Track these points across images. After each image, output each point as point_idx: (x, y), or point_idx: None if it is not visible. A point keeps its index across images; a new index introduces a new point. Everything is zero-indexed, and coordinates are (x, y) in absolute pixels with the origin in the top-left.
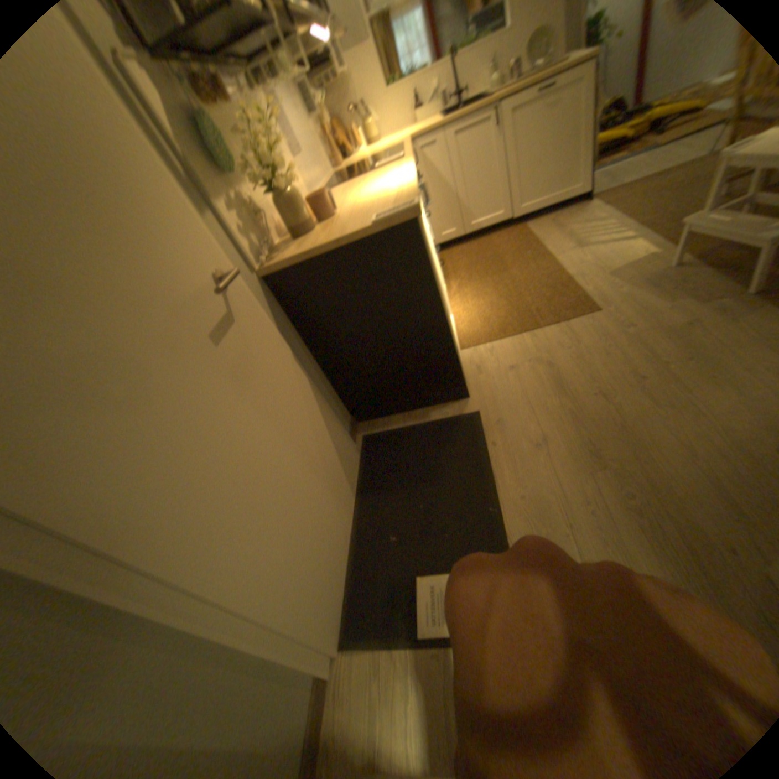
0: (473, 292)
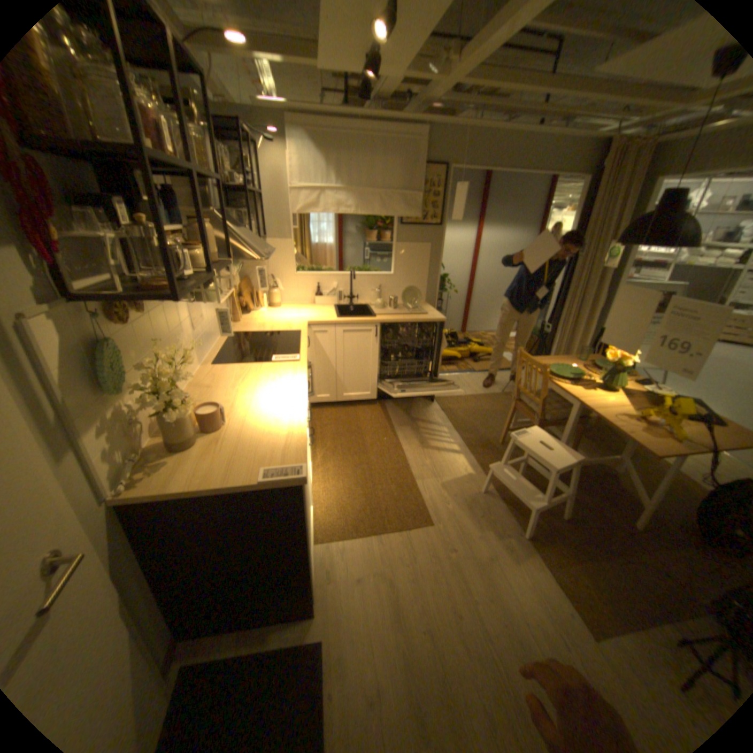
0: (334, 472)
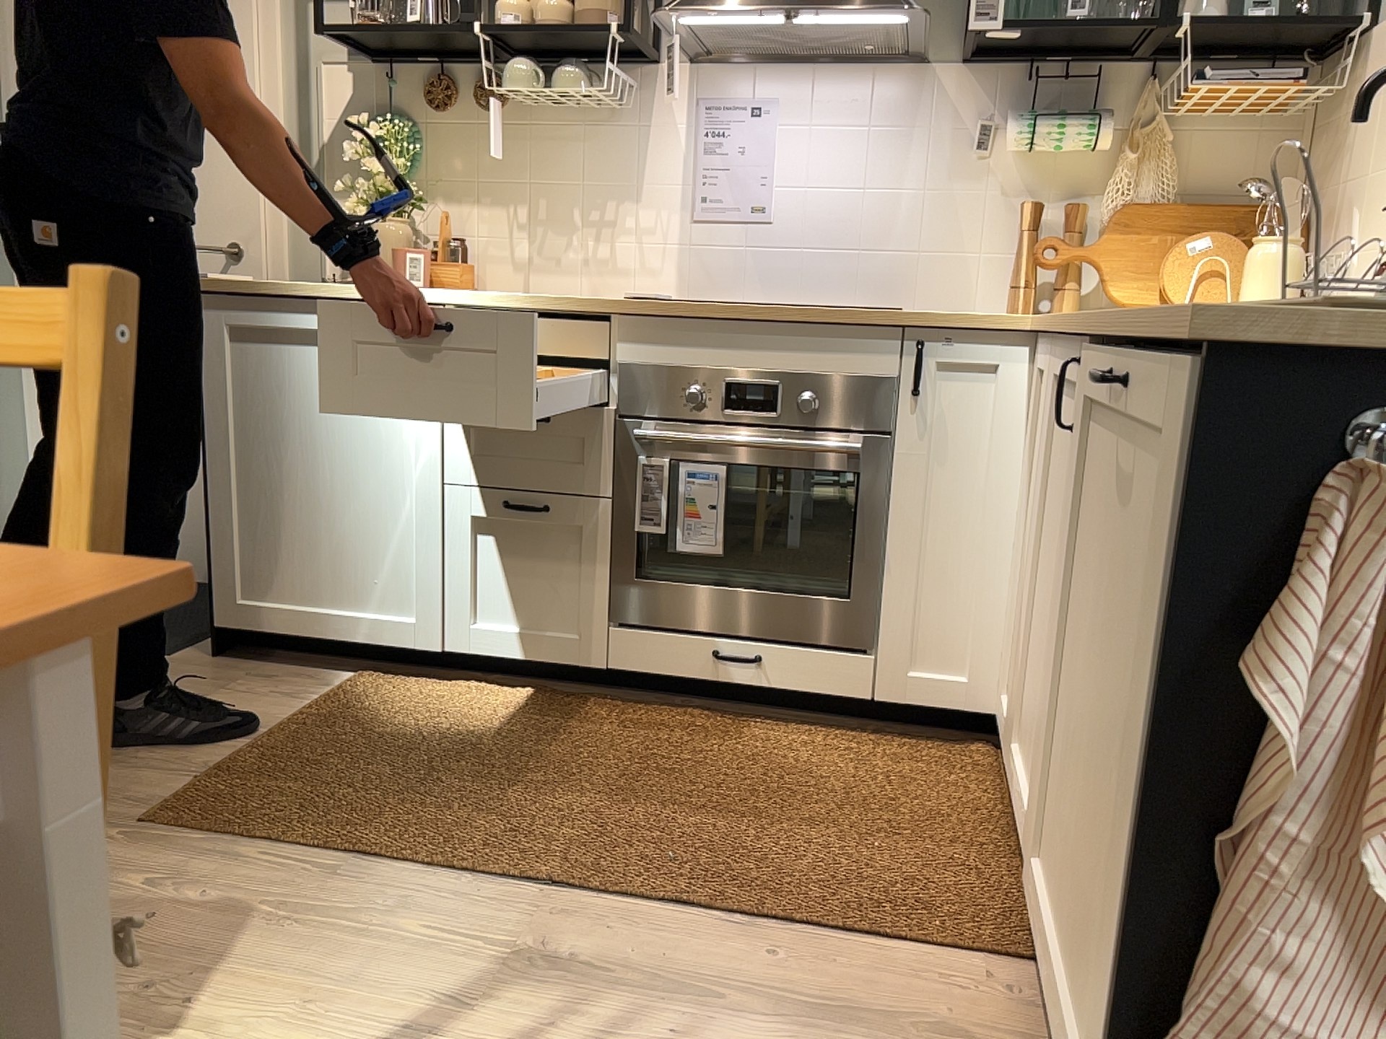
0: (564, 725)
